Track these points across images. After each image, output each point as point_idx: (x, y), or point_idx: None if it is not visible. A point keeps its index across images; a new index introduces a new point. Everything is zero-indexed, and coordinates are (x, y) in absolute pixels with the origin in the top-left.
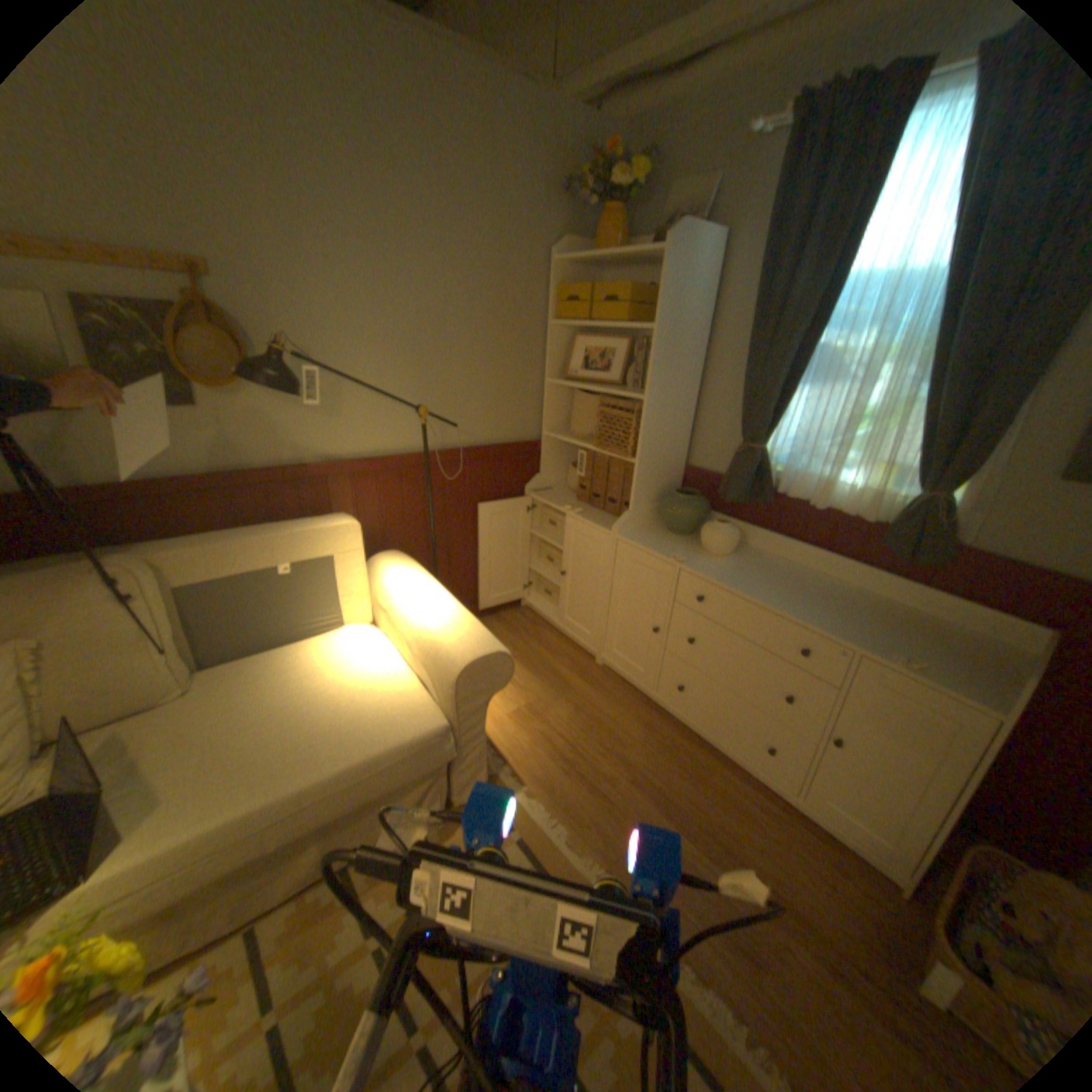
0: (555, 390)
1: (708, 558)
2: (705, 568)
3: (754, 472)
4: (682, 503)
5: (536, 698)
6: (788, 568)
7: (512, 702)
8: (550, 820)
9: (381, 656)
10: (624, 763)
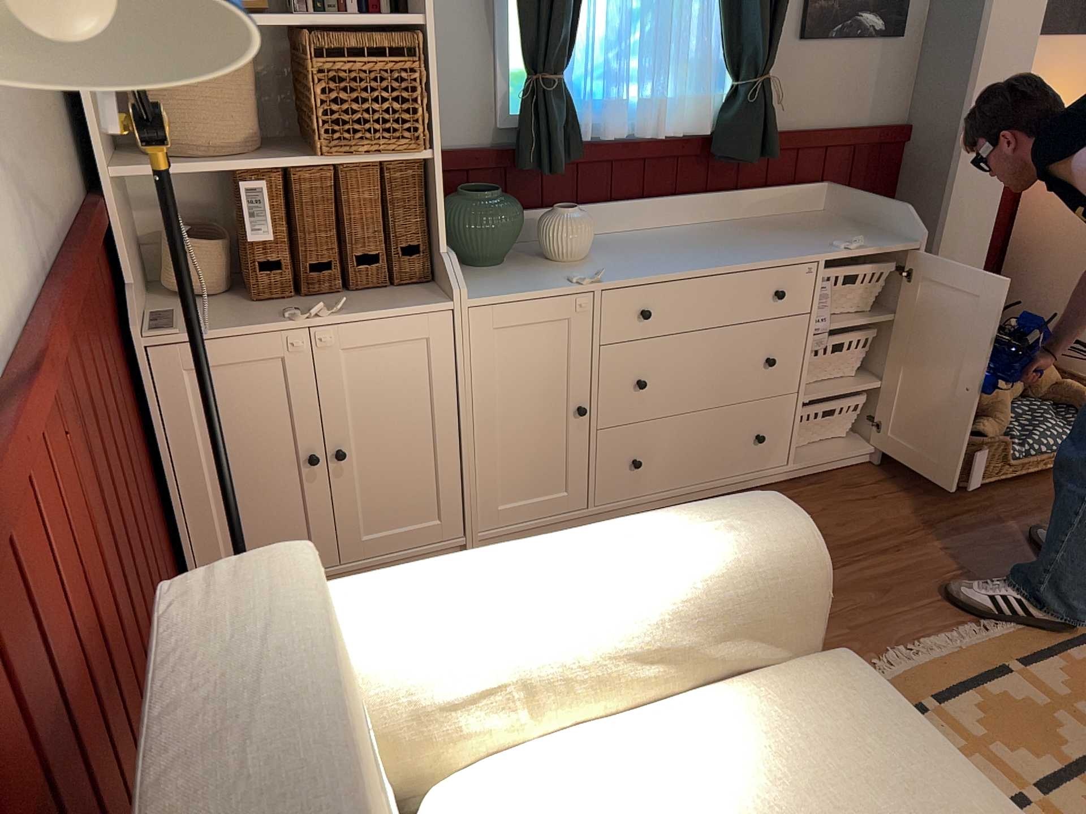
0: None
1: (585, 265)
2: (620, 273)
3: (568, 117)
4: (502, 203)
5: None
6: (631, 237)
7: None
8: None
9: (607, 755)
10: None
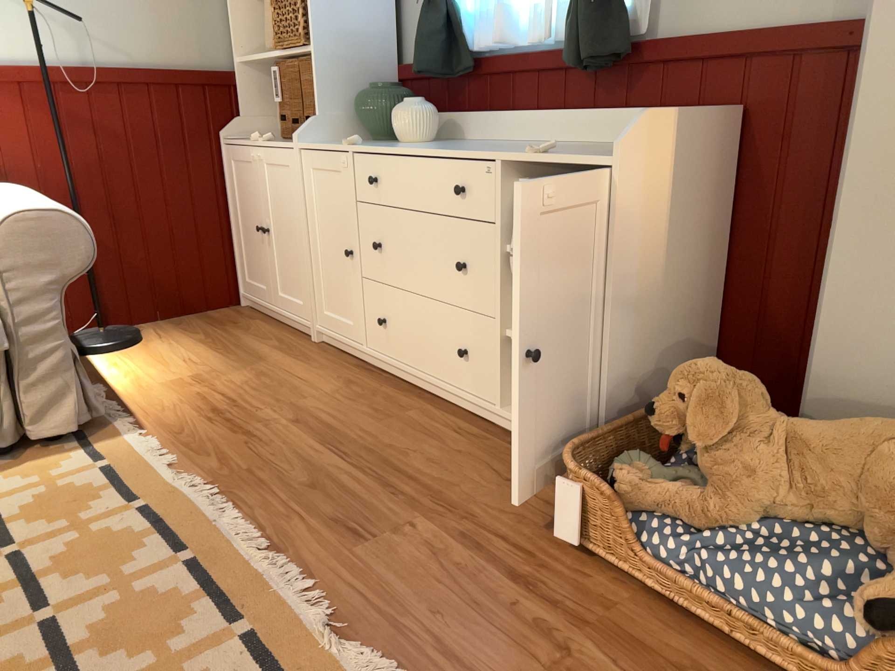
0: (243, 5)
1: (395, 145)
2: (379, 146)
3: (438, 29)
4: (372, 92)
5: (209, 370)
6: (492, 143)
7: (175, 374)
8: (160, 451)
9: None
10: (293, 408)
